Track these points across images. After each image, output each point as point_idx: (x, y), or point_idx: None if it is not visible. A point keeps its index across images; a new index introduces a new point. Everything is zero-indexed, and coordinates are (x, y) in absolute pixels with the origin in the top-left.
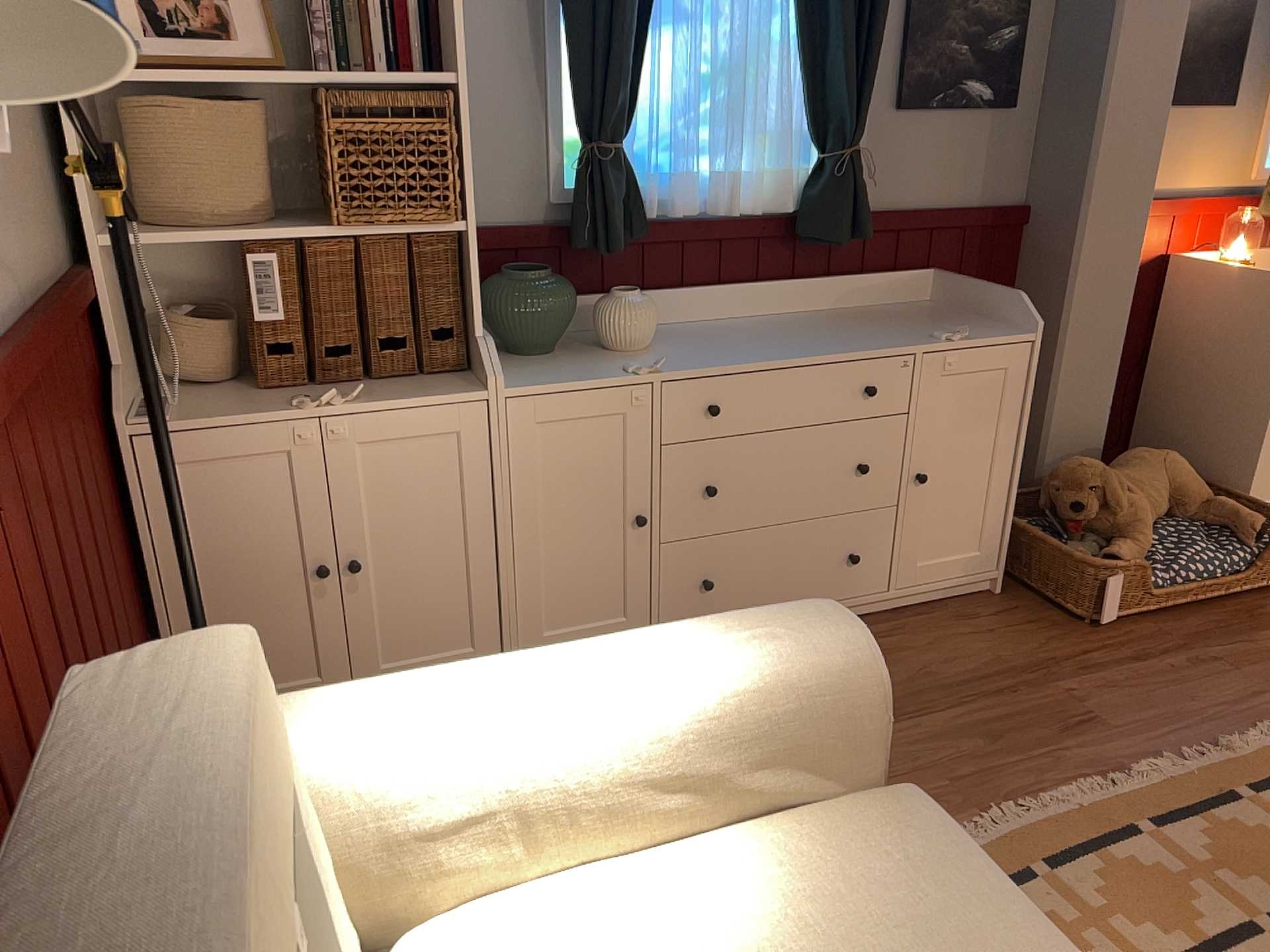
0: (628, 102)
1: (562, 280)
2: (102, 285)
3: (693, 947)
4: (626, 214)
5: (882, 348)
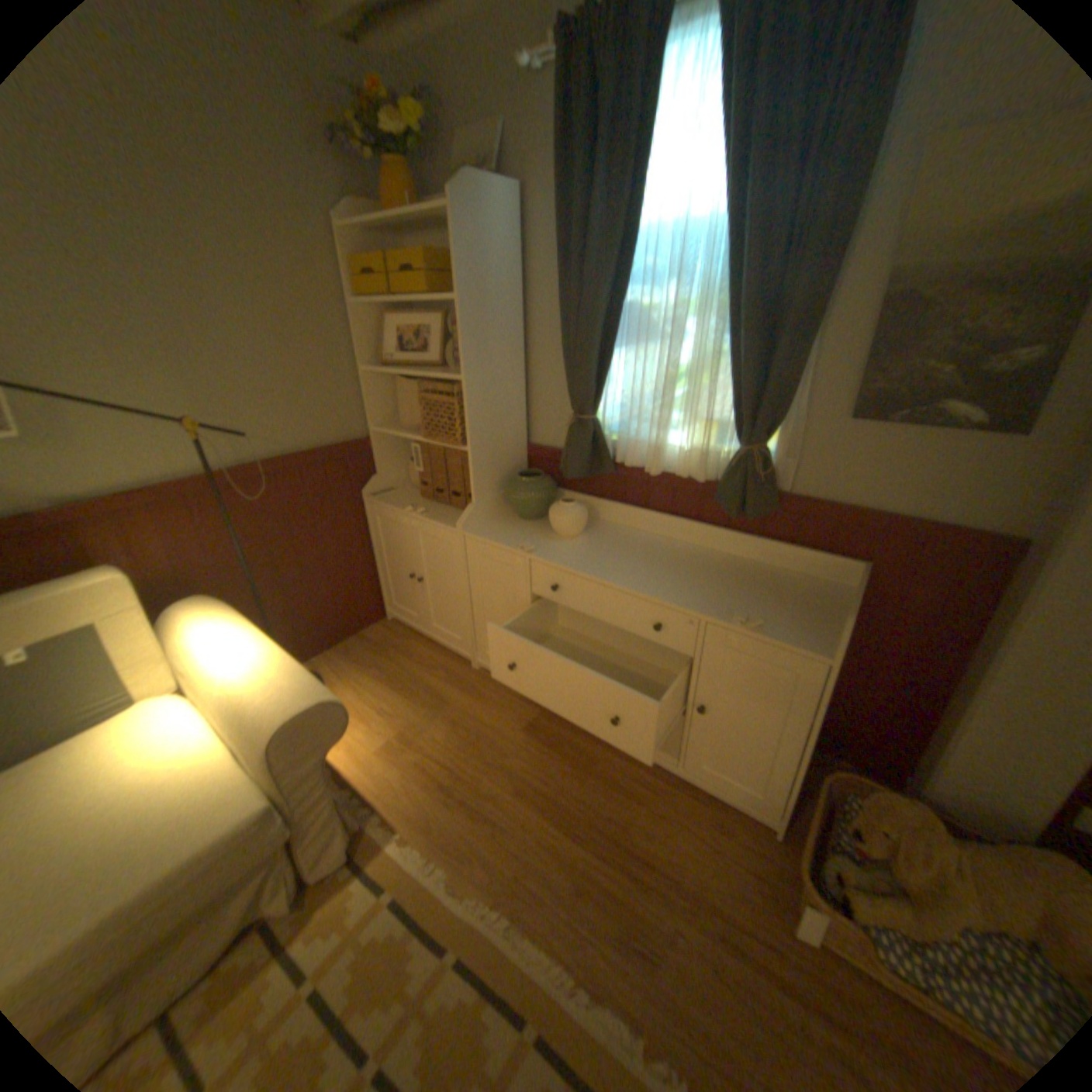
0: (592, 391)
1: (540, 485)
2: (374, 443)
3: (148, 765)
4: (591, 457)
5: (678, 602)
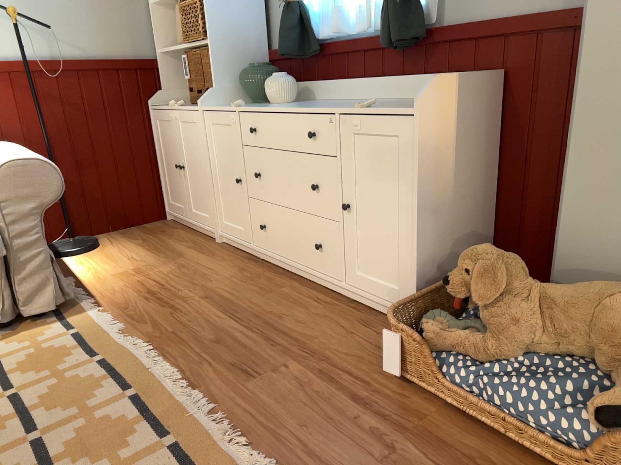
0: None
1: (262, 69)
2: (160, 65)
3: None
4: (298, 37)
5: (324, 108)
